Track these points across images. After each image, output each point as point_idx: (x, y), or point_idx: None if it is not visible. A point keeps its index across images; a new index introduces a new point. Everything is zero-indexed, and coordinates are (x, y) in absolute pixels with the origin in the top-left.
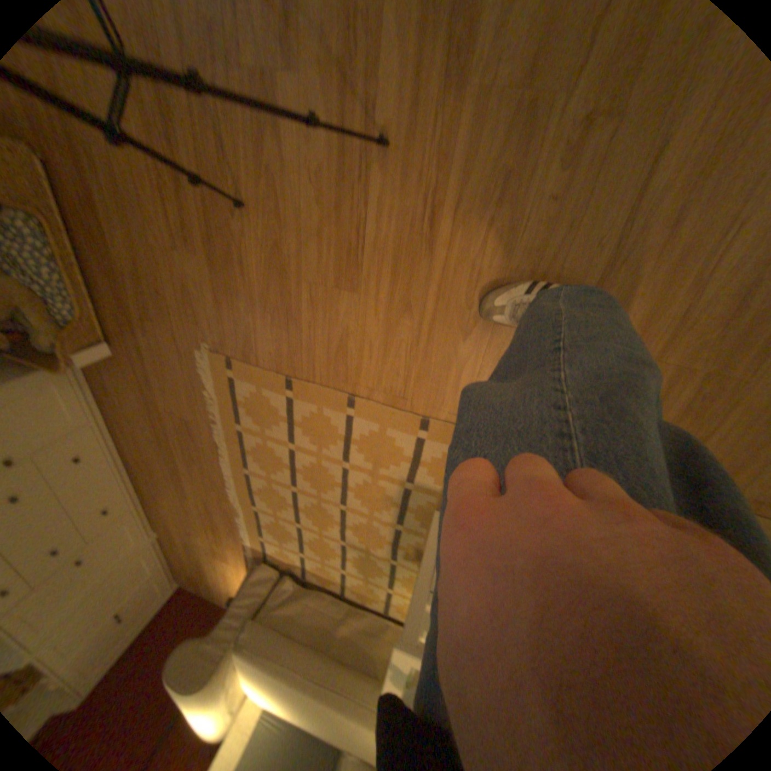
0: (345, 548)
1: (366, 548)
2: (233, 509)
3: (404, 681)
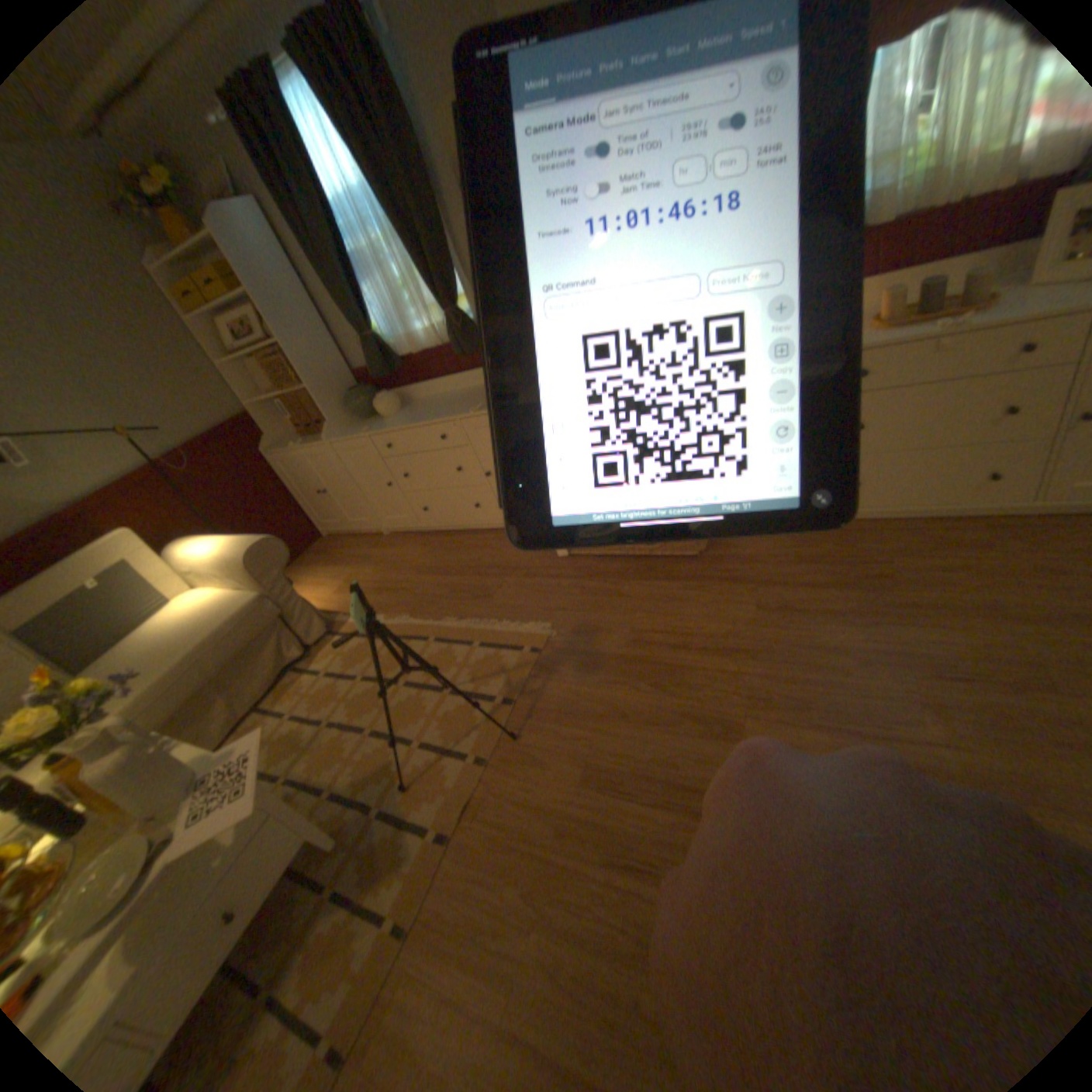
0: (315, 726)
1: (307, 750)
2: (392, 616)
3: (198, 769)
